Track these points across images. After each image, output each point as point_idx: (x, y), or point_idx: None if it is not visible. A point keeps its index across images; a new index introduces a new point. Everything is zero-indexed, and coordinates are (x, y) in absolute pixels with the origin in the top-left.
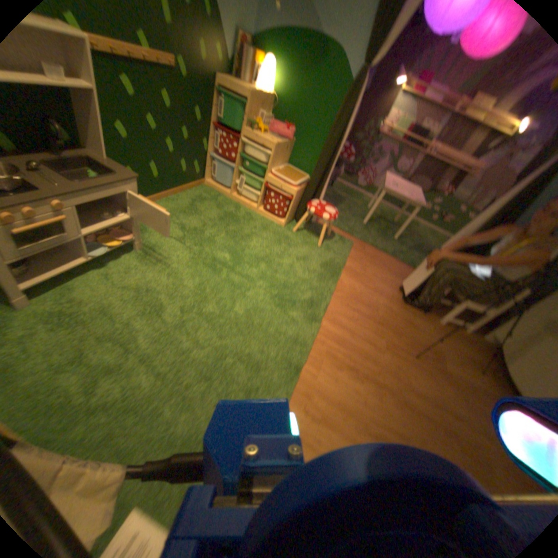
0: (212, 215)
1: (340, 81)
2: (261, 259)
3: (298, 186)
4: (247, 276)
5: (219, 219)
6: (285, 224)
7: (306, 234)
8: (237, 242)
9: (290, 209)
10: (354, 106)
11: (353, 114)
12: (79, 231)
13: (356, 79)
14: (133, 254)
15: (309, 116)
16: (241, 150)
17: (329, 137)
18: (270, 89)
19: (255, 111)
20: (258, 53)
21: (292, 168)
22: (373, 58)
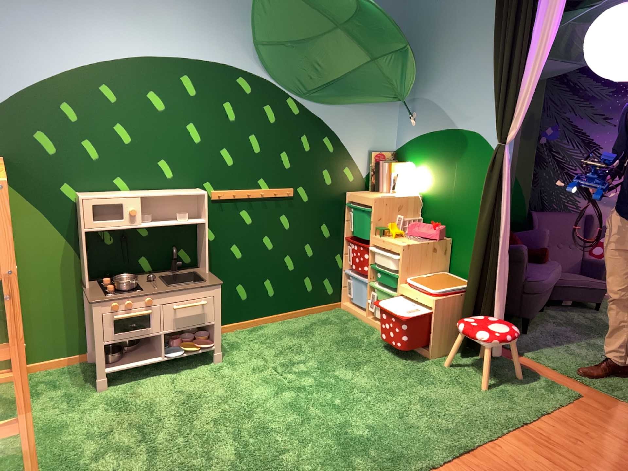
0: (328, 339)
1: (485, 168)
2: (359, 390)
3: (441, 296)
4: (324, 403)
5: (333, 343)
6: (438, 355)
7: (469, 371)
8: (339, 368)
9: (443, 331)
10: (499, 188)
11: (504, 197)
12: (167, 328)
13: (490, 161)
14: (213, 365)
15: (462, 211)
16: (376, 262)
17: (475, 229)
18: (417, 194)
19: (391, 218)
20: (397, 166)
21: (451, 276)
22: (504, 138)
